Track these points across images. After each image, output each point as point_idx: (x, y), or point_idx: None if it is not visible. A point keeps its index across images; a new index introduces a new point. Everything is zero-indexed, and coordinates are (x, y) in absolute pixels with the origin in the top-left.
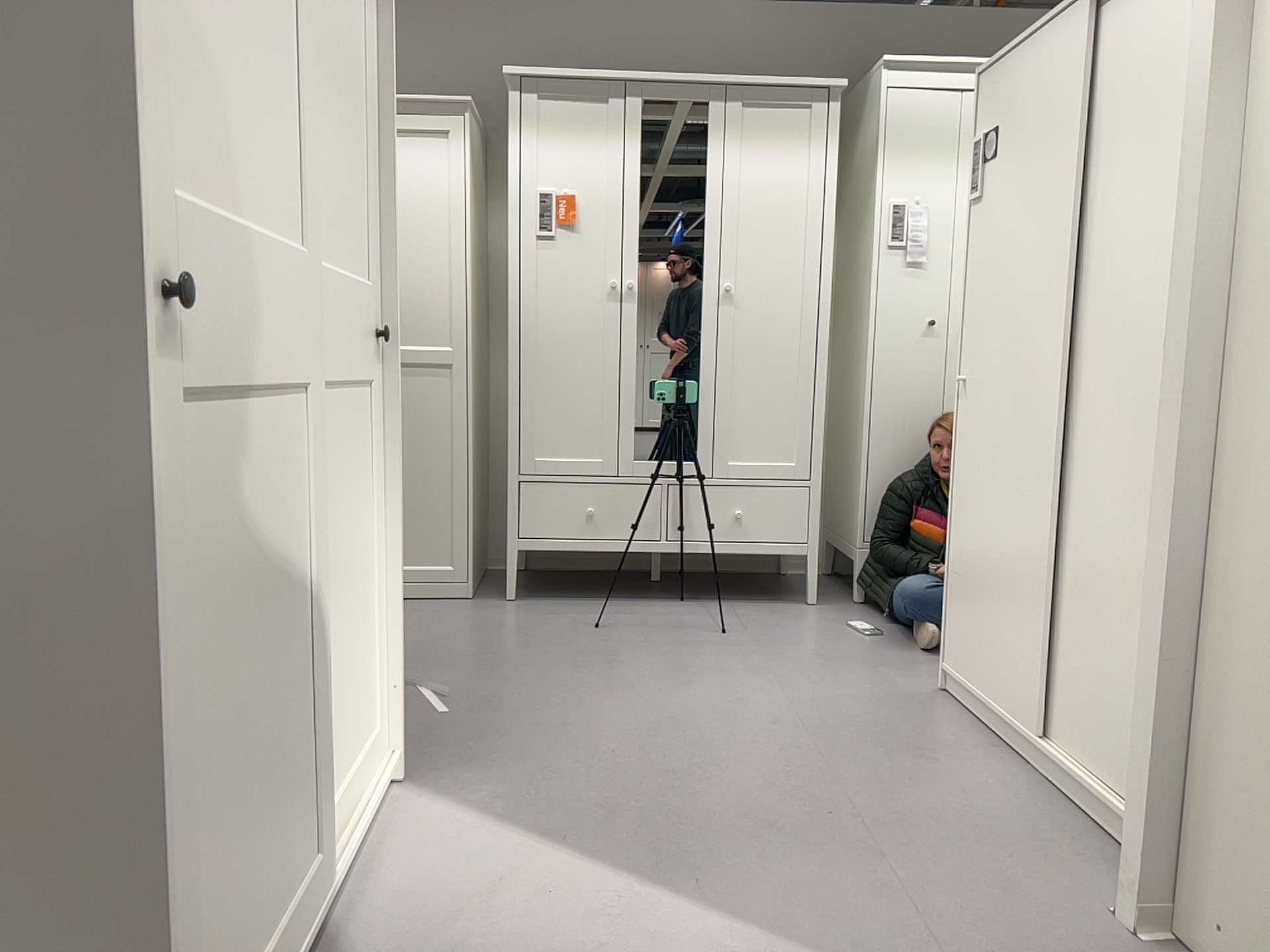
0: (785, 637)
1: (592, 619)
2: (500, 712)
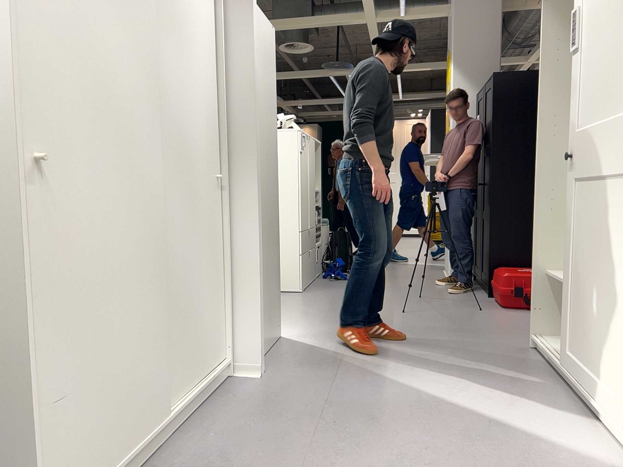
0: None
1: None
2: None
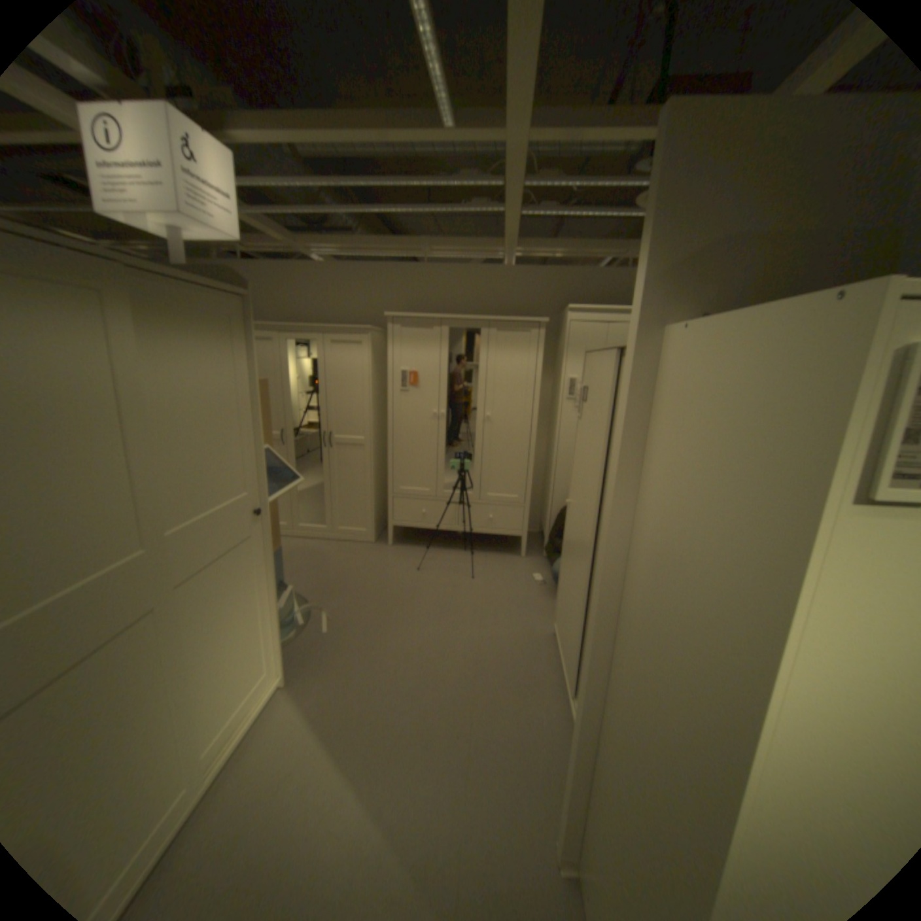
0: (499, 582)
1: (419, 562)
2: (350, 630)
